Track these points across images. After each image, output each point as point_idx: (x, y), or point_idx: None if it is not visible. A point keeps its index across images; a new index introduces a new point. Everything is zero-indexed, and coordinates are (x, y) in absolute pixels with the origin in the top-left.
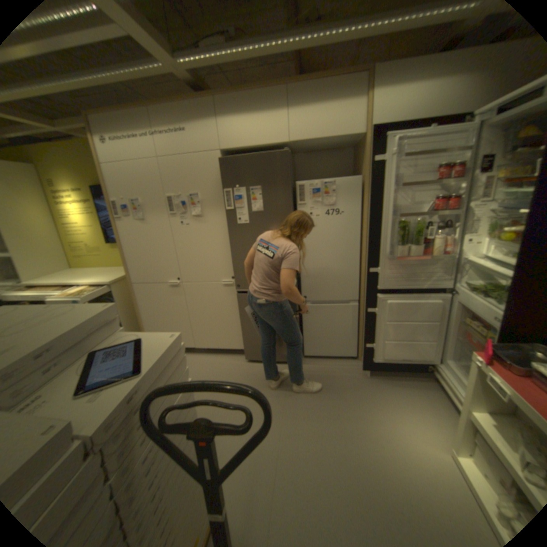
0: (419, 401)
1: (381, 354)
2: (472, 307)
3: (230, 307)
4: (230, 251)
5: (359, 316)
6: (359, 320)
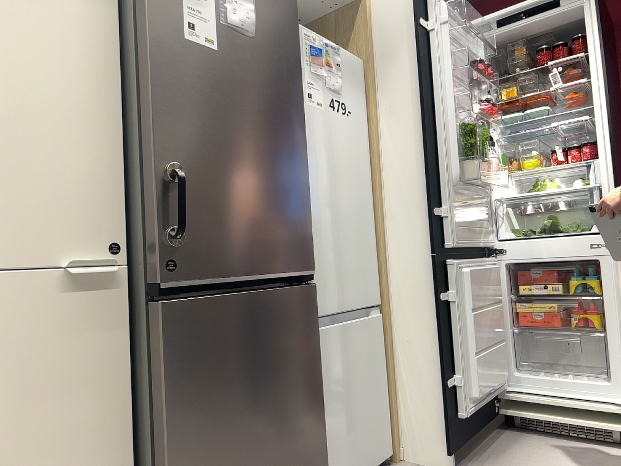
0: (542, 454)
1: (470, 392)
2: (541, 254)
3: (84, 398)
4: (113, 140)
5: (383, 343)
6: (384, 354)
